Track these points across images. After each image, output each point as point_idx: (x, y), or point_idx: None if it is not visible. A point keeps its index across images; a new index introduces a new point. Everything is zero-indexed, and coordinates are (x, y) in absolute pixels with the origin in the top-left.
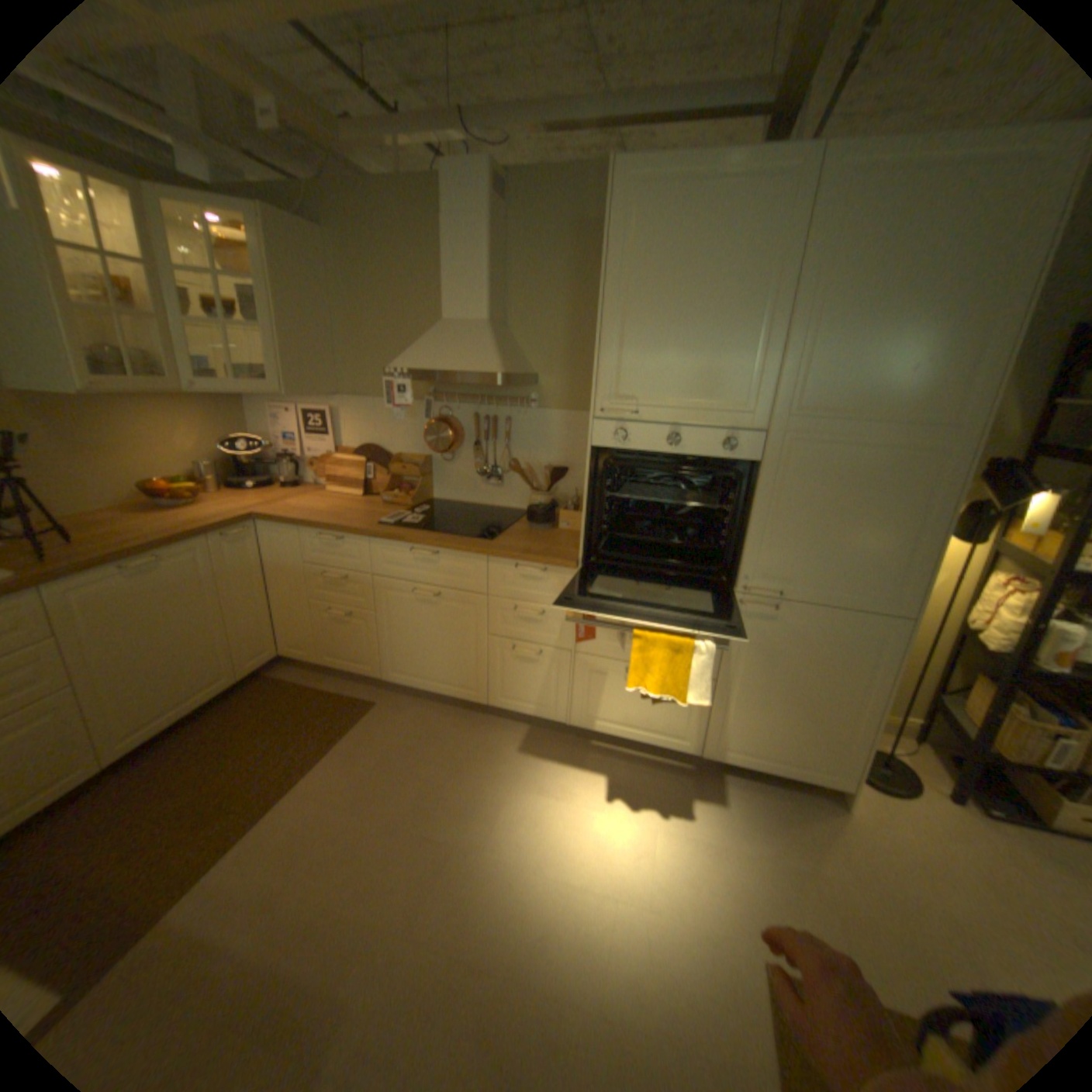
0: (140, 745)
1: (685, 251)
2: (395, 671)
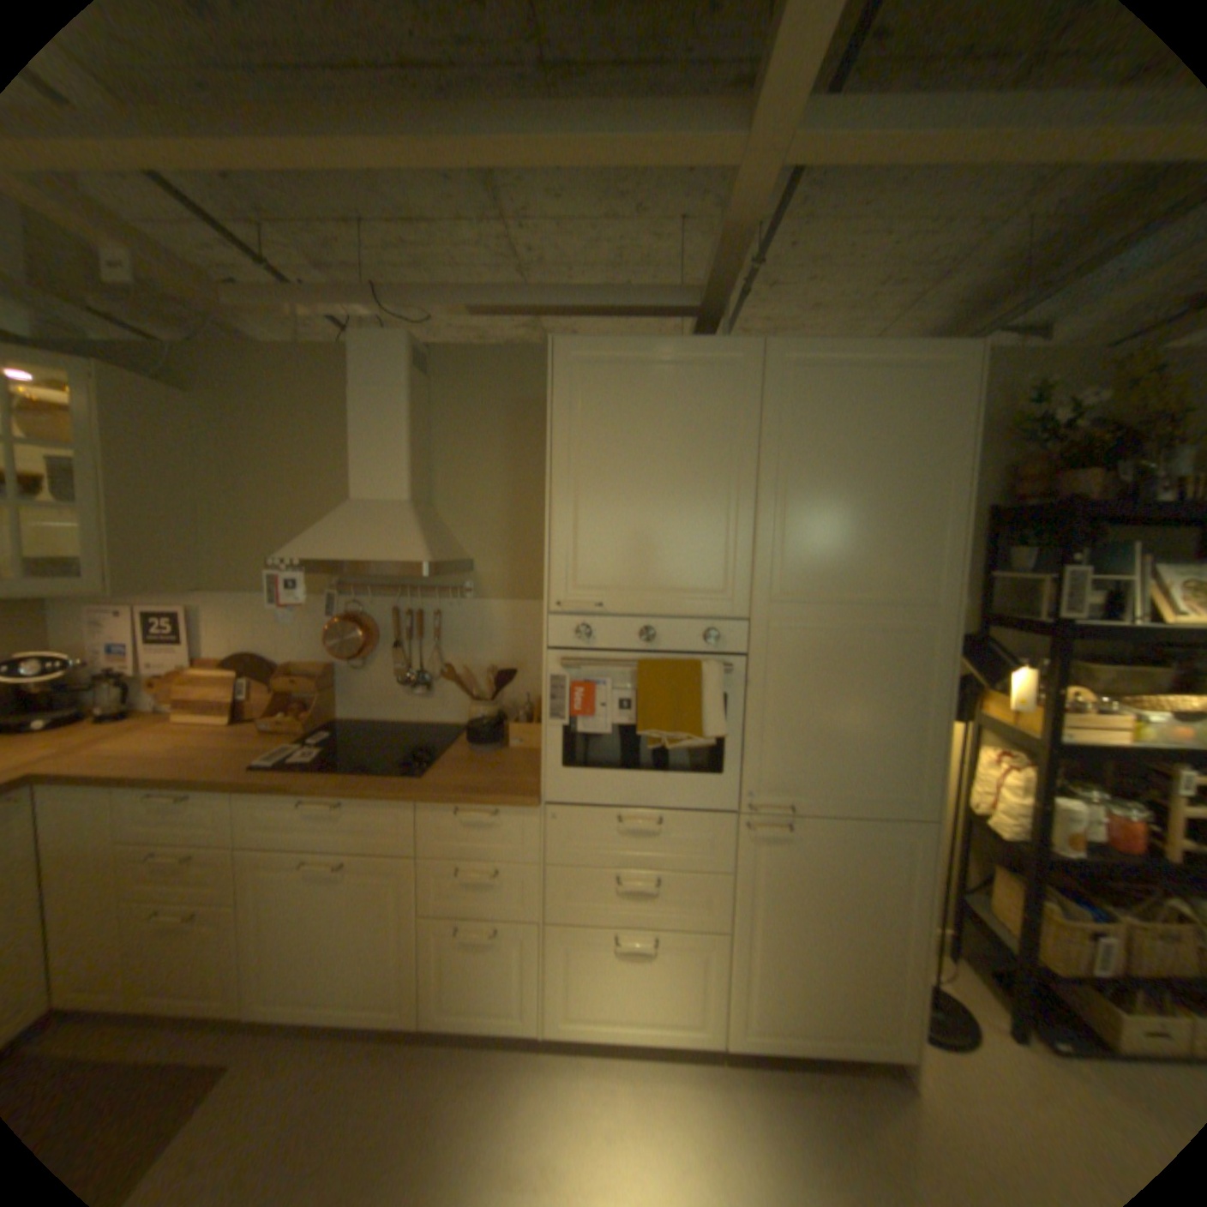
0: None
1: (637, 433)
2: (264, 999)
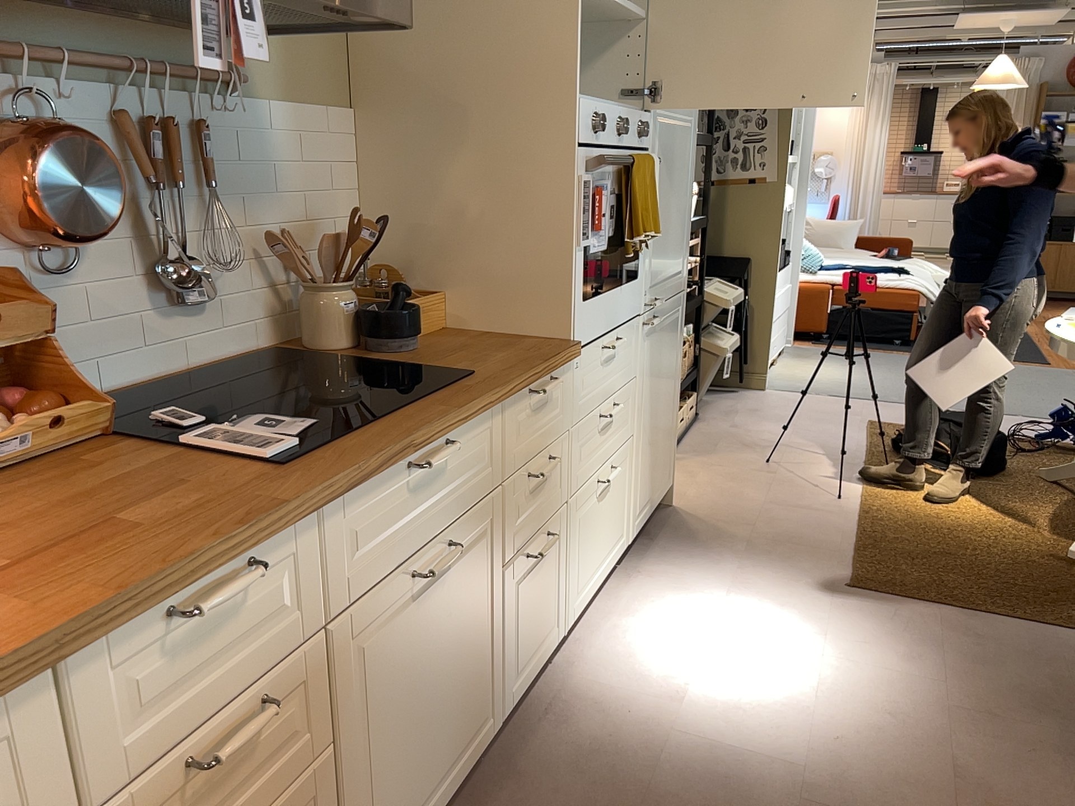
0: None
1: None
2: None
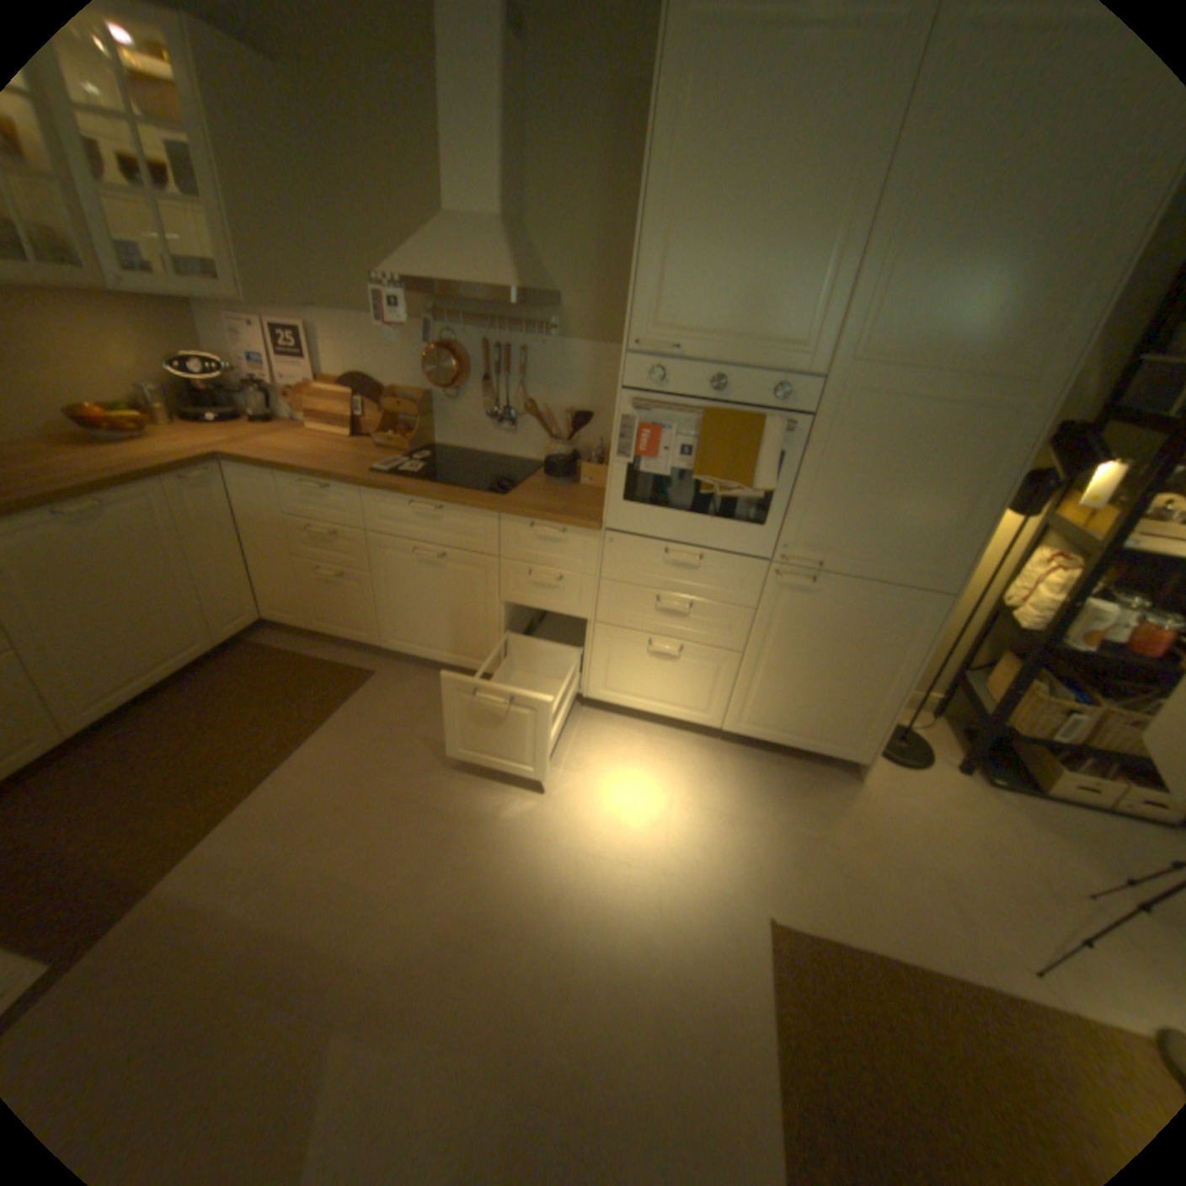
0: (106, 716)
1: (750, 133)
2: (394, 639)
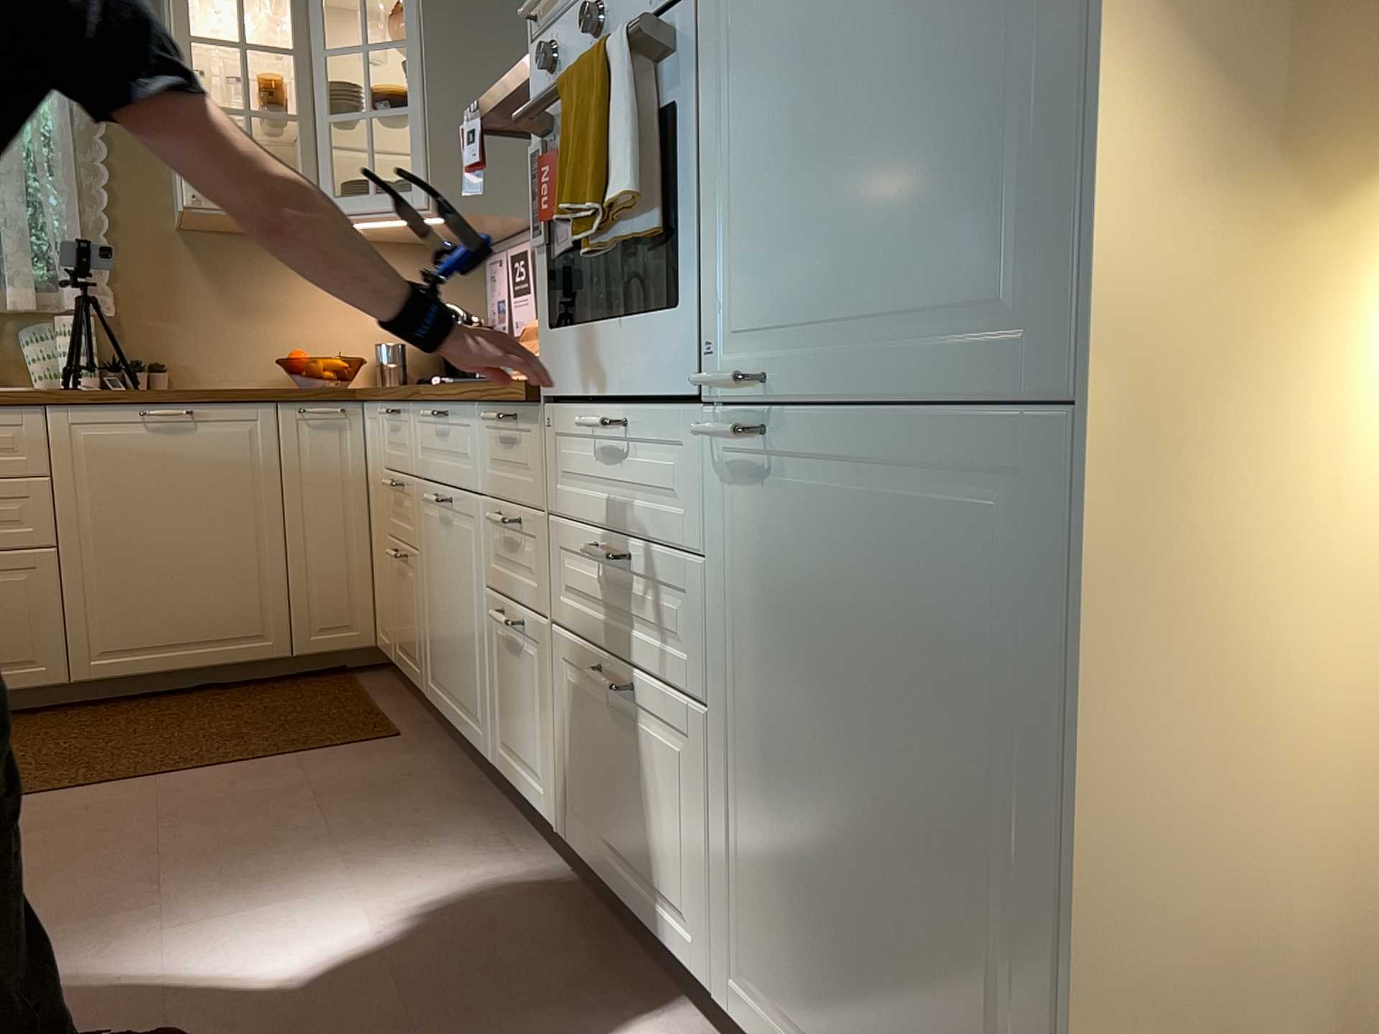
0: (123, 676)
1: None
2: (432, 677)
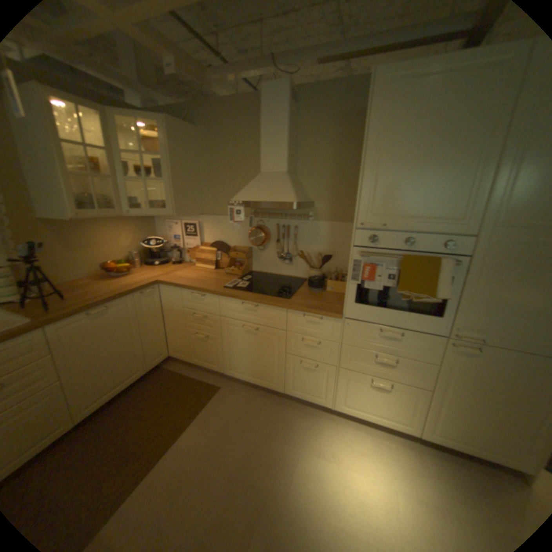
0: (93, 412)
1: (422, 122)
2: (230, 370)
